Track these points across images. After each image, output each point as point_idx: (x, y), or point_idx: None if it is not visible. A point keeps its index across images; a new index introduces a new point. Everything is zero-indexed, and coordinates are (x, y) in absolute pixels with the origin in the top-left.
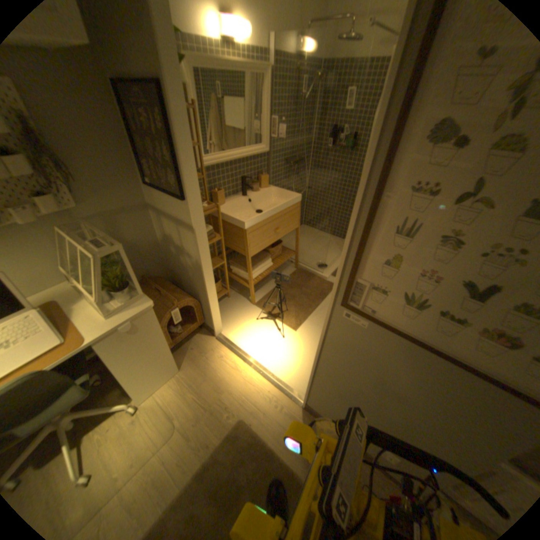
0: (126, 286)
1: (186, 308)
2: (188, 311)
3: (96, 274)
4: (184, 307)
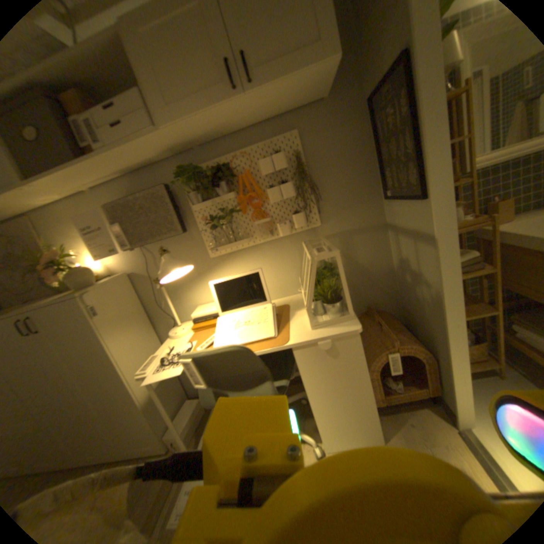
0: (338, 298)
1: (414, 362)
2: (417, 365)
3: (311, 276)
4: (412, 359)
